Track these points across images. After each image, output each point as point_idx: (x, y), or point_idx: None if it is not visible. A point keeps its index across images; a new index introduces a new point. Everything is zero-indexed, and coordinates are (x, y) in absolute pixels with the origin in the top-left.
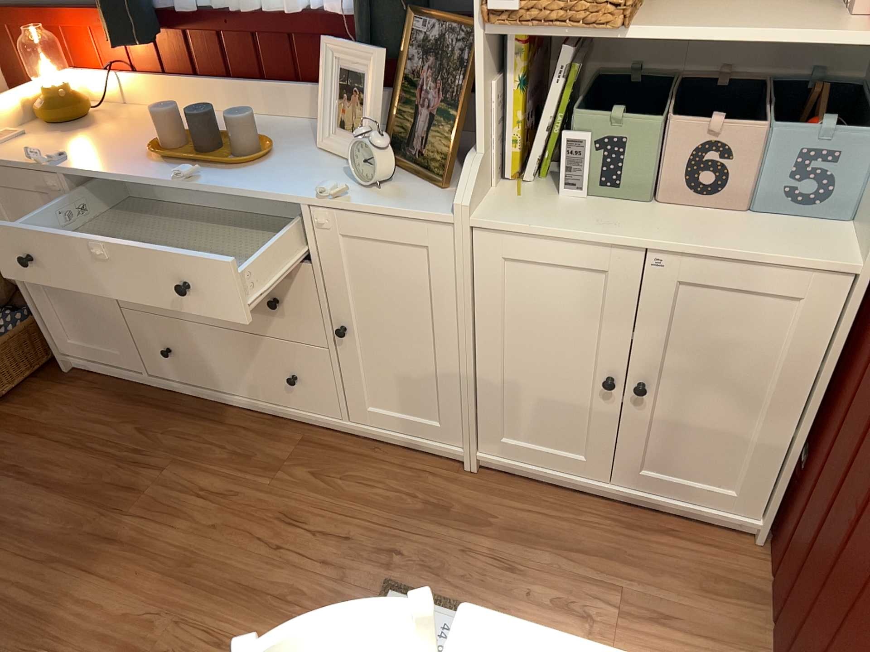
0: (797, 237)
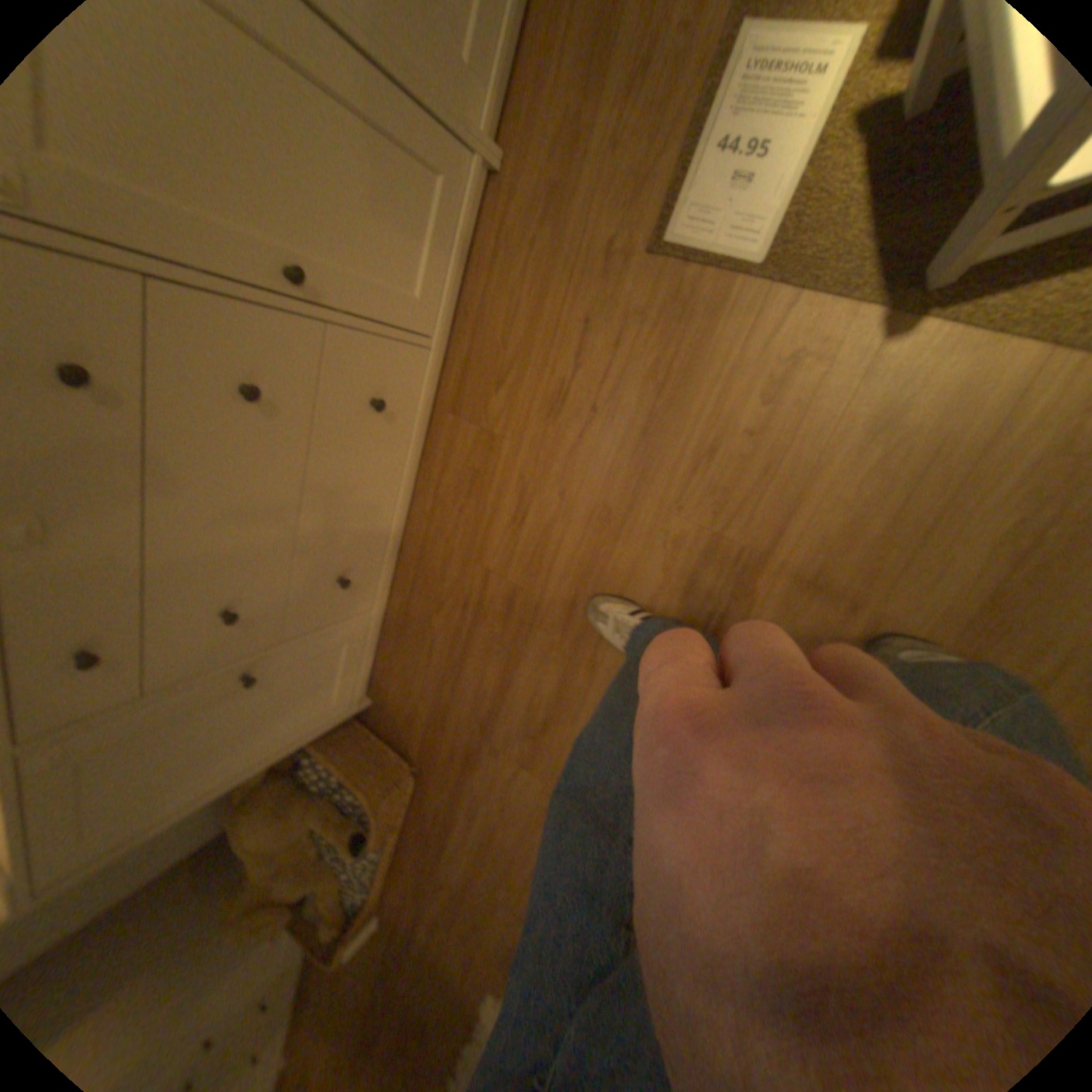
0: None
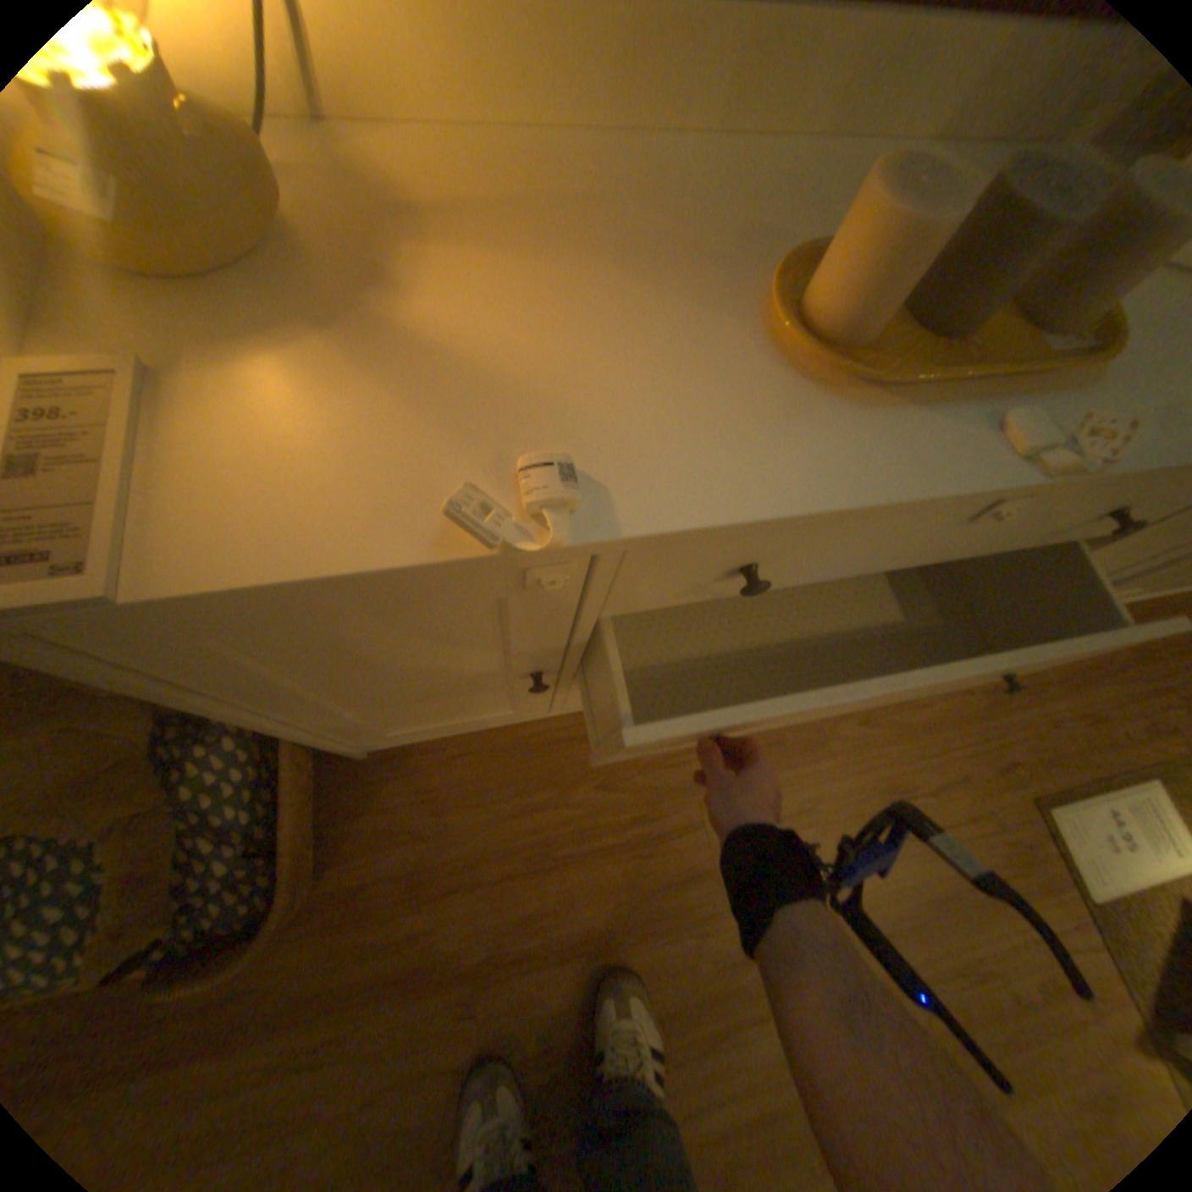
0: None
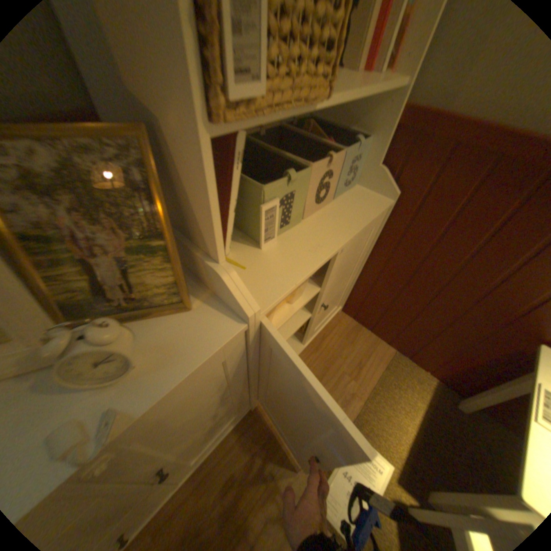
0: (361, 198)
